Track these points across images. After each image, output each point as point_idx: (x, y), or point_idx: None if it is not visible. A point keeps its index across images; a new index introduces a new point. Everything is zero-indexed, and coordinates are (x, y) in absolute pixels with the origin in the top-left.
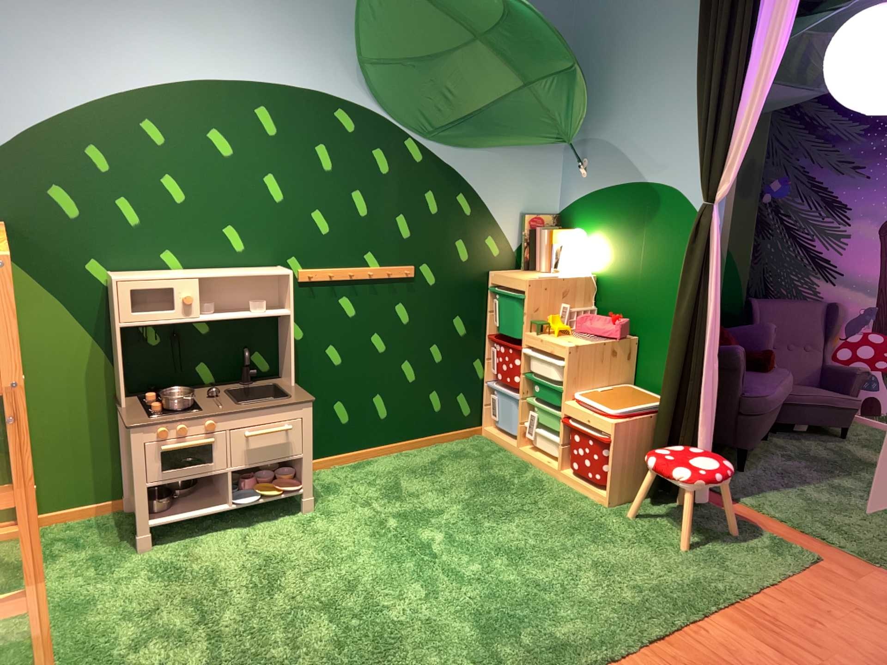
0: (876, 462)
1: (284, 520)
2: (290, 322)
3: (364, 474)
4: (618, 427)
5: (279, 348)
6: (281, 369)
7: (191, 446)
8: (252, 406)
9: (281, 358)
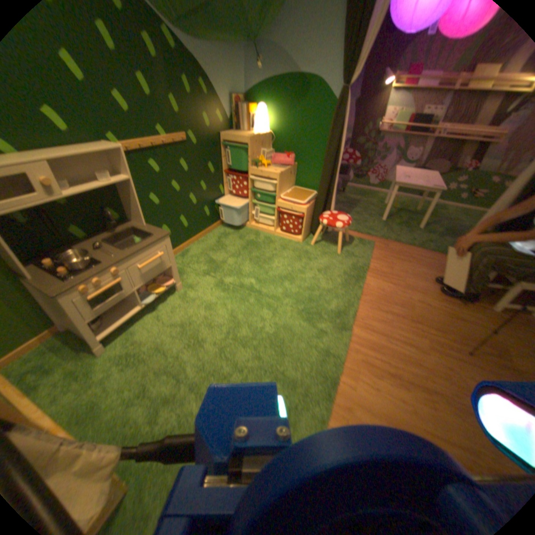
0: (360, 199)
1: (168, 300)
2: (125, 182)
3: (188, 258)
4: (306, 209)
5: (117, 200)
6: (123, 214)
7: (100, 289)
8: (130, 248)
9: (120, 207)
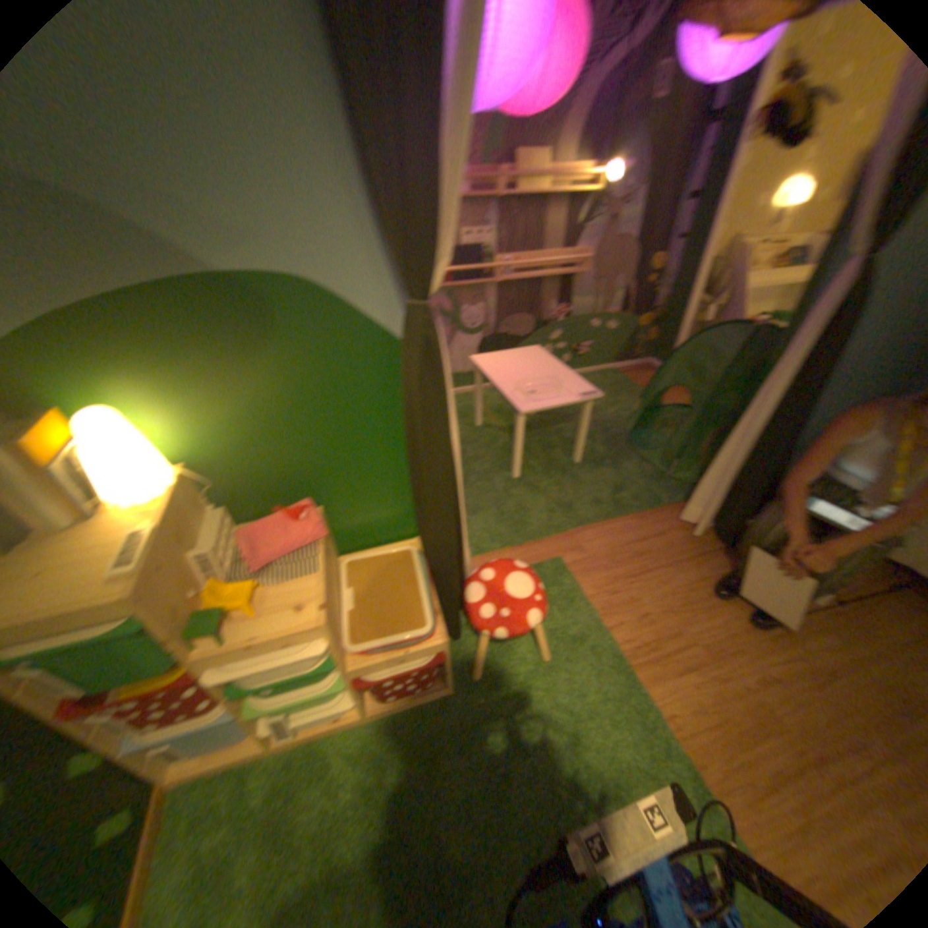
0: None
1: None
2: None
3: None
4: (446, 630)
5: None
6: None
7: None
8: None
9: None
